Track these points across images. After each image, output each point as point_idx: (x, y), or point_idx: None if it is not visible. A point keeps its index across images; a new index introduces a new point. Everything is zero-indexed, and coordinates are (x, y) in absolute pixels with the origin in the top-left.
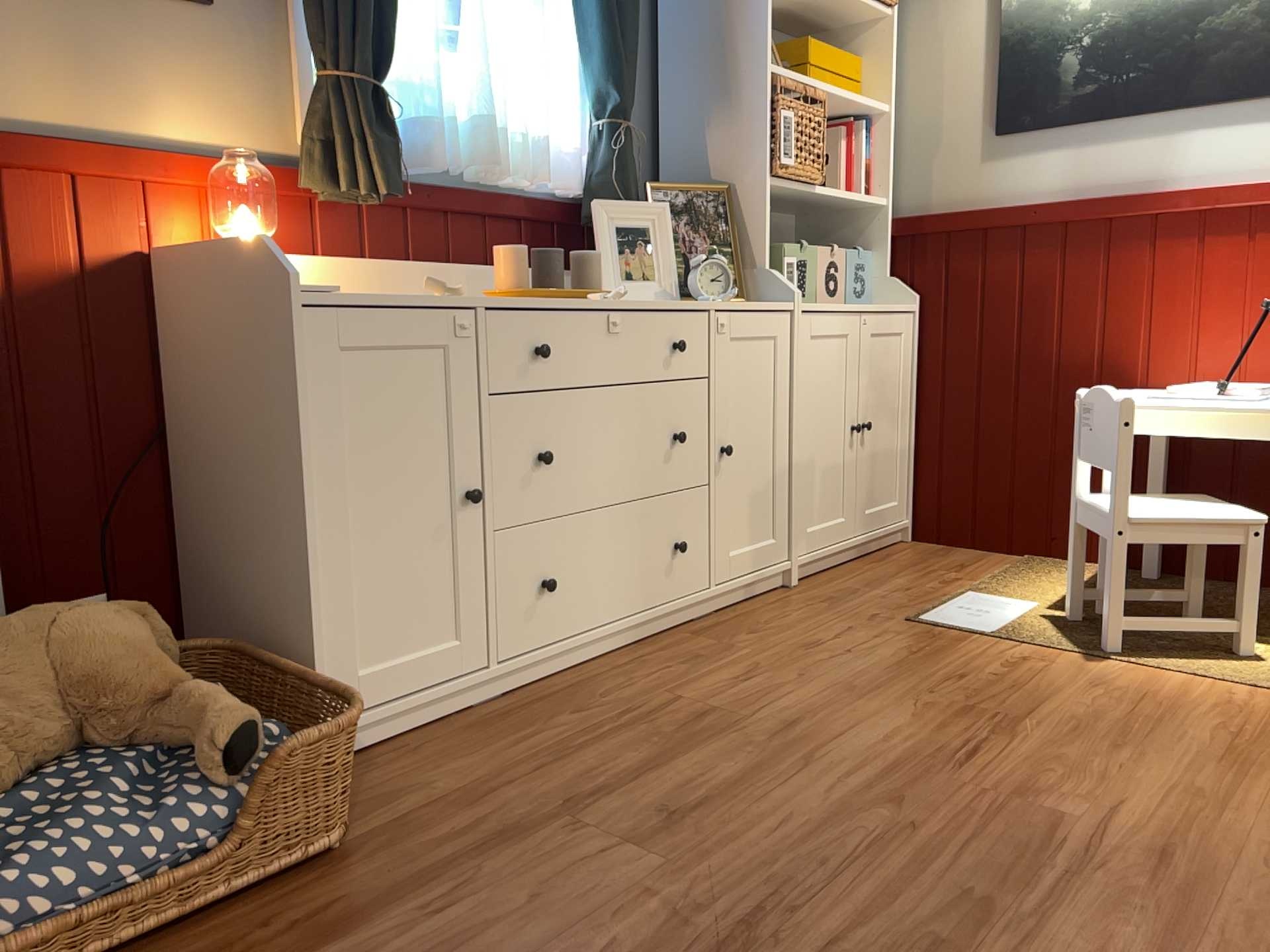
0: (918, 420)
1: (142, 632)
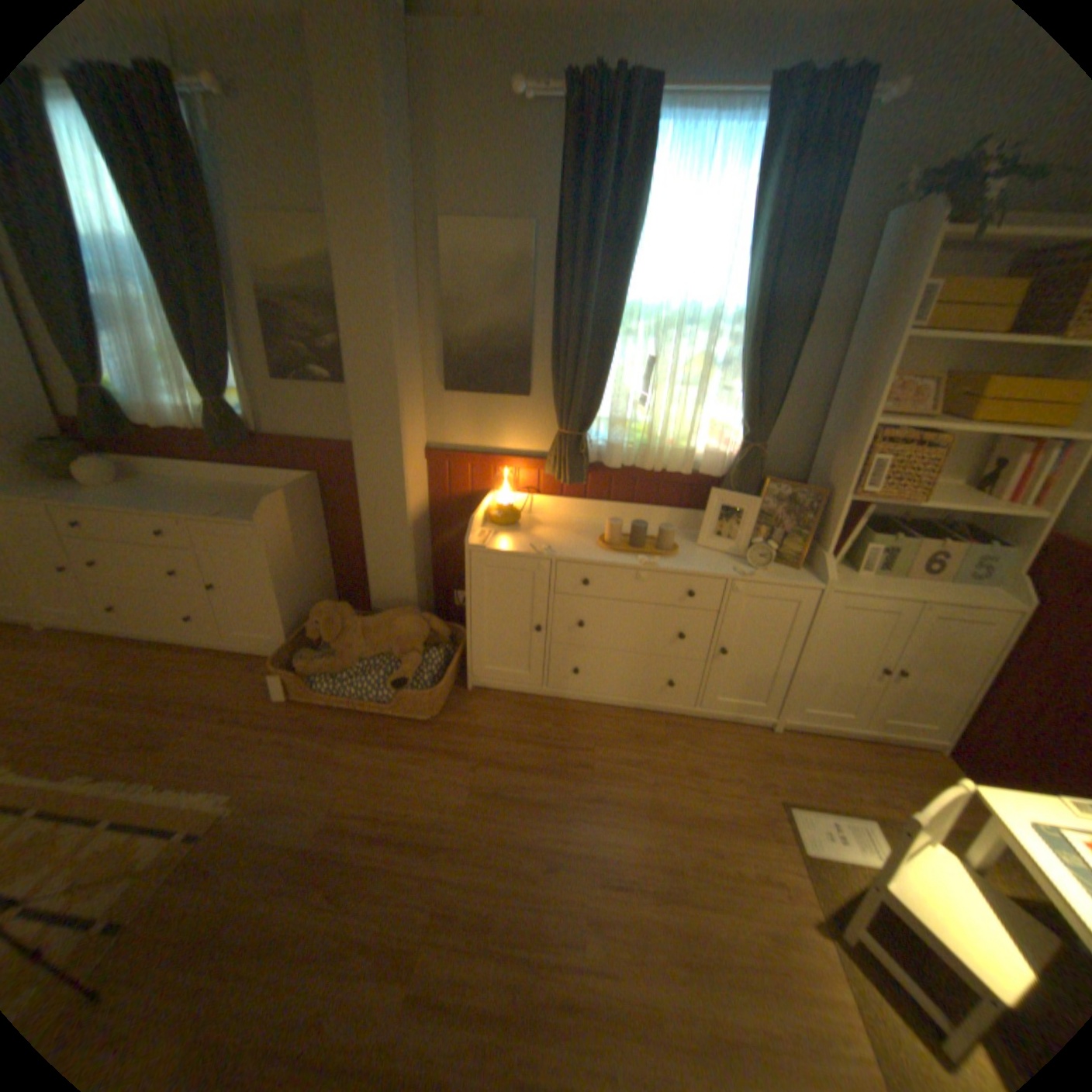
0: (994, 691)
1: (417, 630)
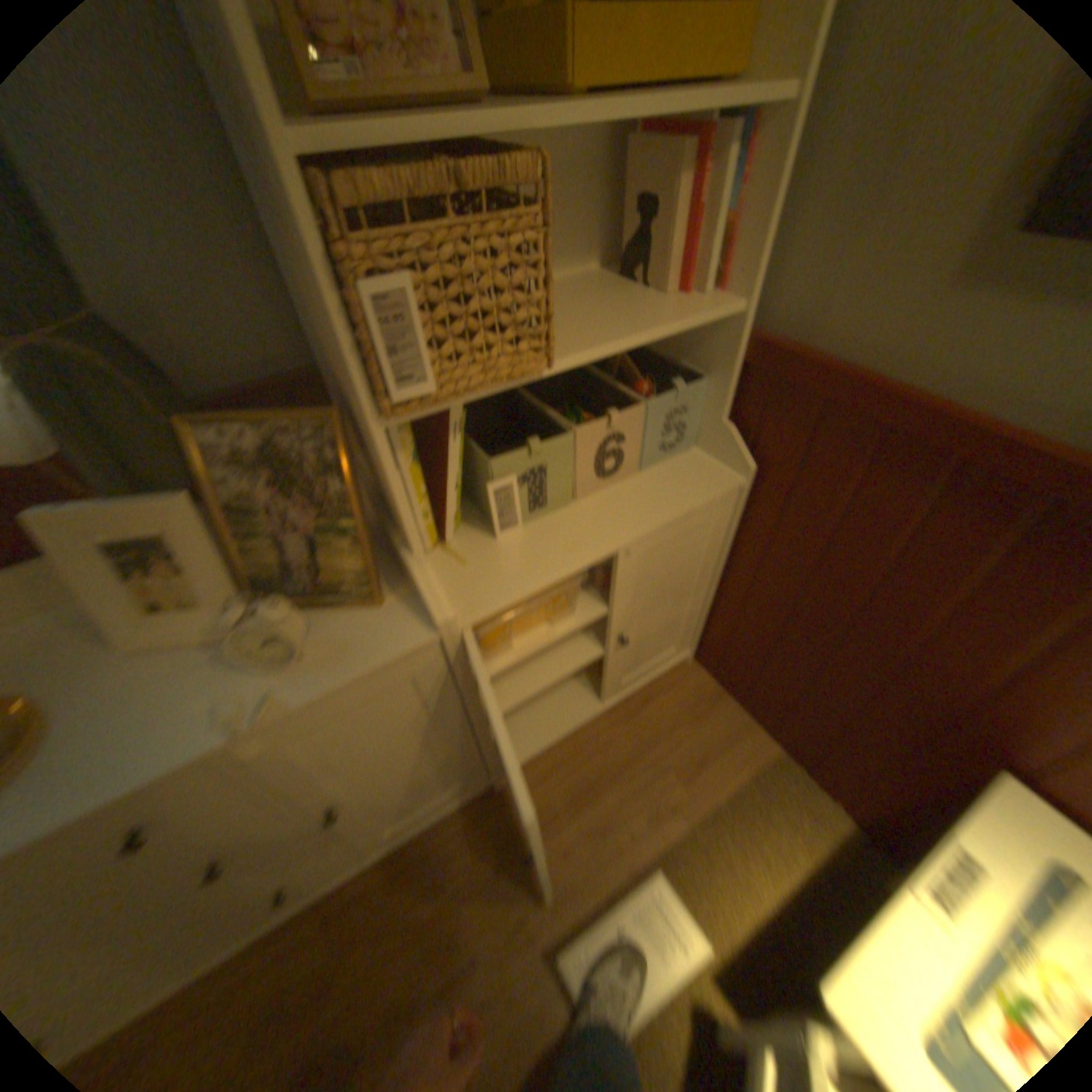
0: (722, 586)
1: None
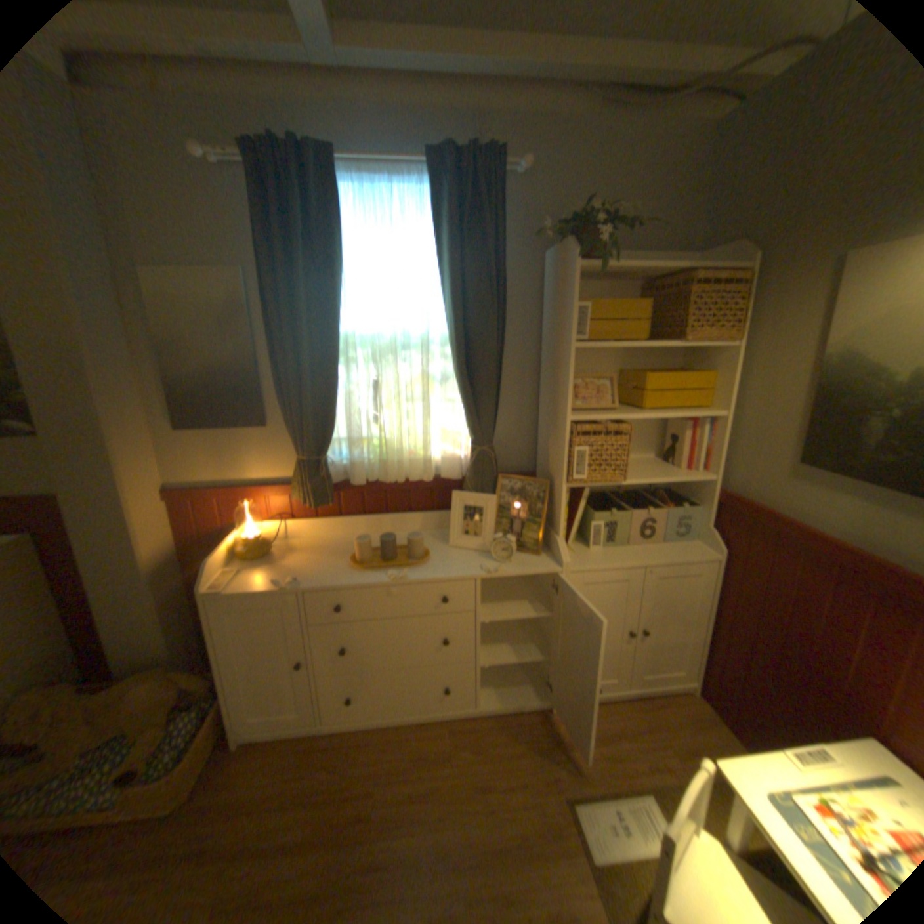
0: (716, 631)
1: (158, 699)
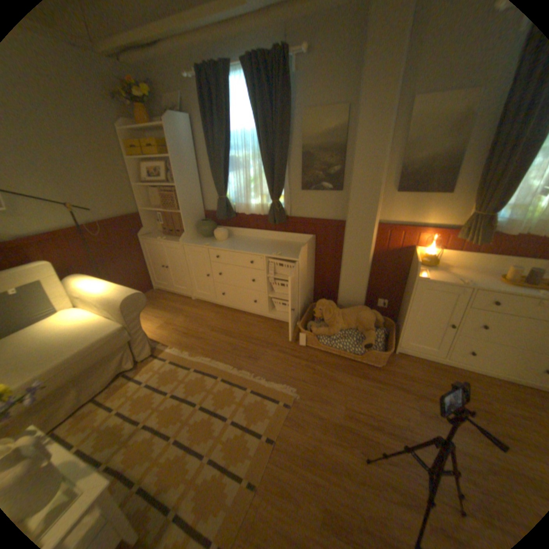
0: None
1: (372, 319)
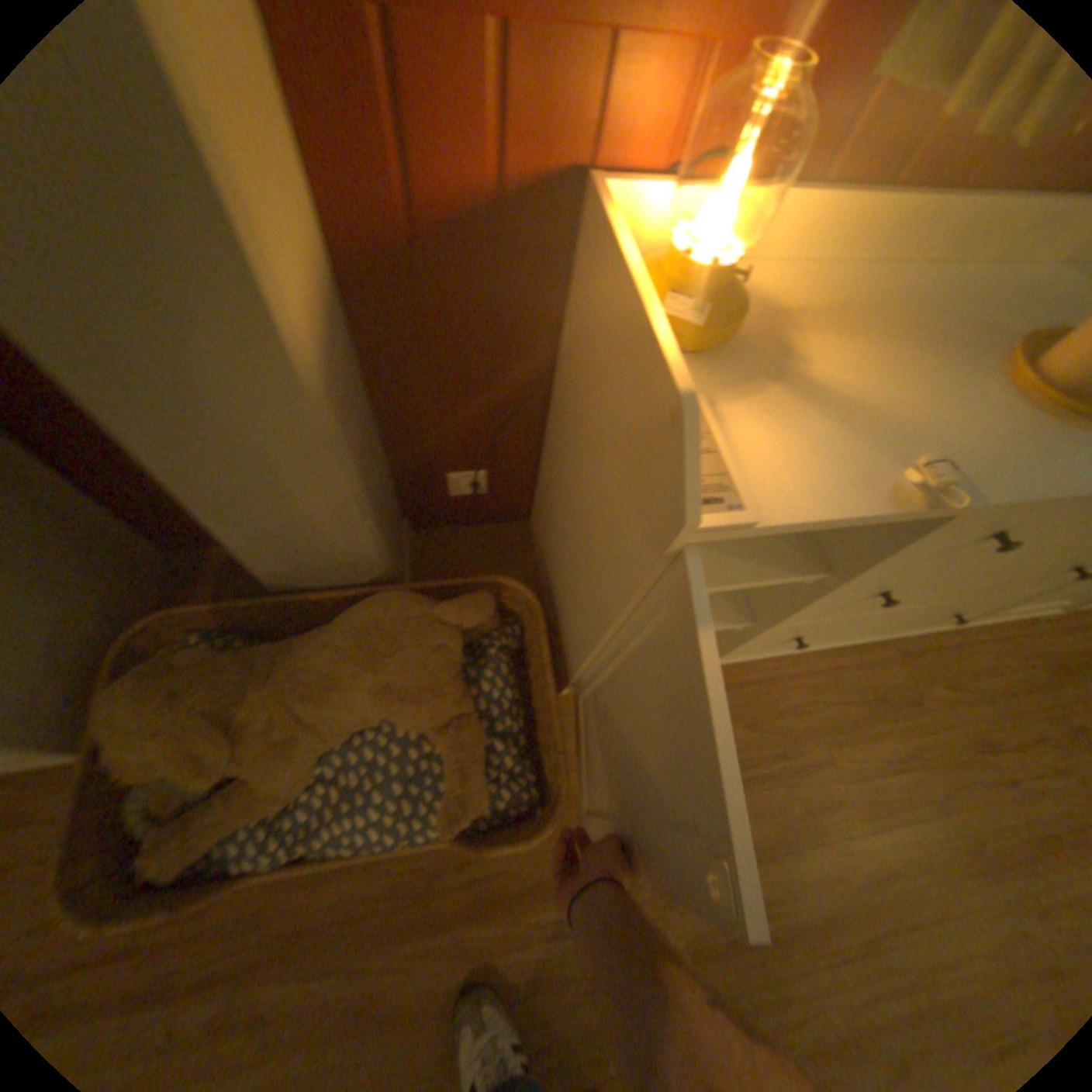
0: None
1: (449, 665)
